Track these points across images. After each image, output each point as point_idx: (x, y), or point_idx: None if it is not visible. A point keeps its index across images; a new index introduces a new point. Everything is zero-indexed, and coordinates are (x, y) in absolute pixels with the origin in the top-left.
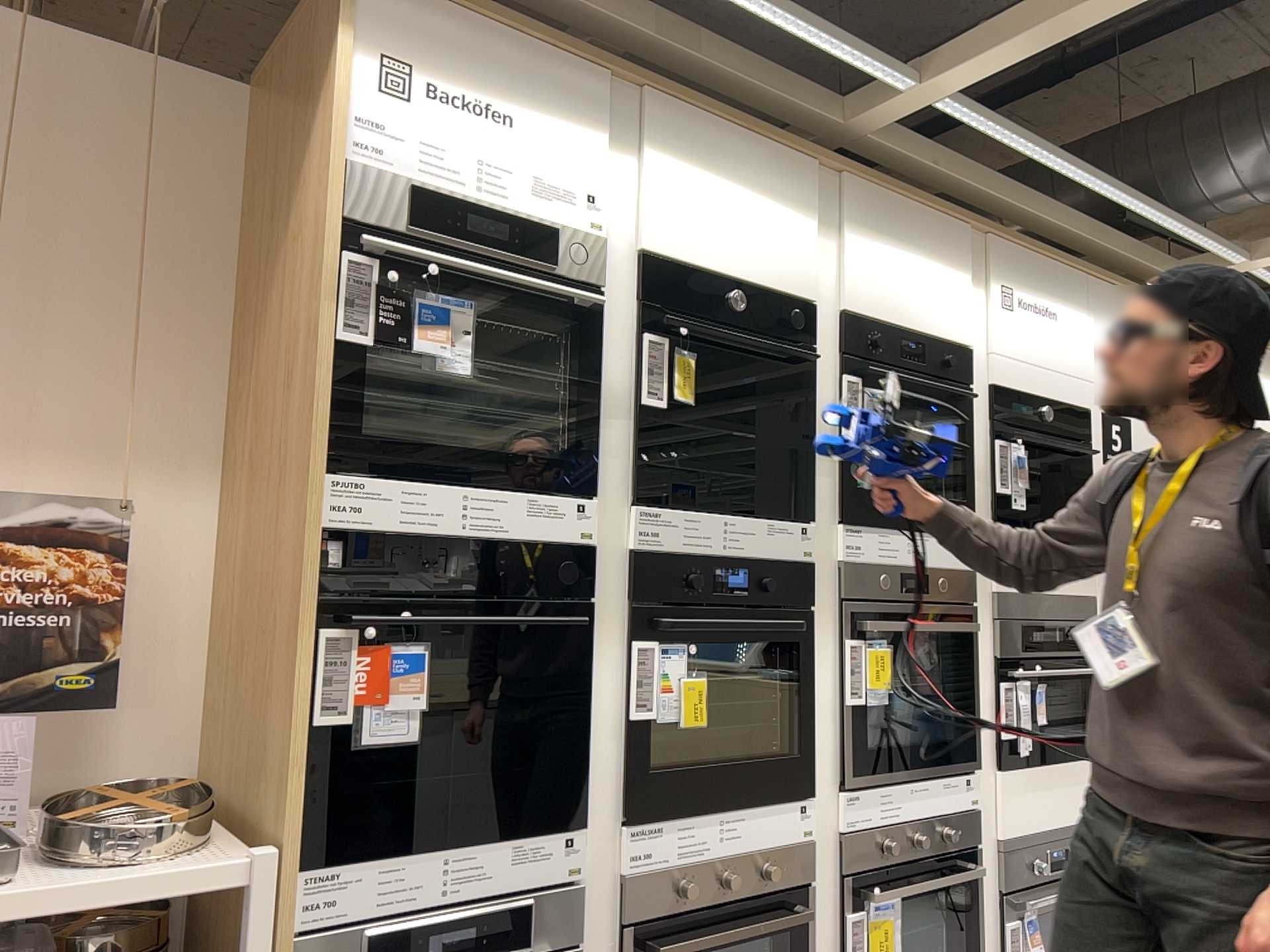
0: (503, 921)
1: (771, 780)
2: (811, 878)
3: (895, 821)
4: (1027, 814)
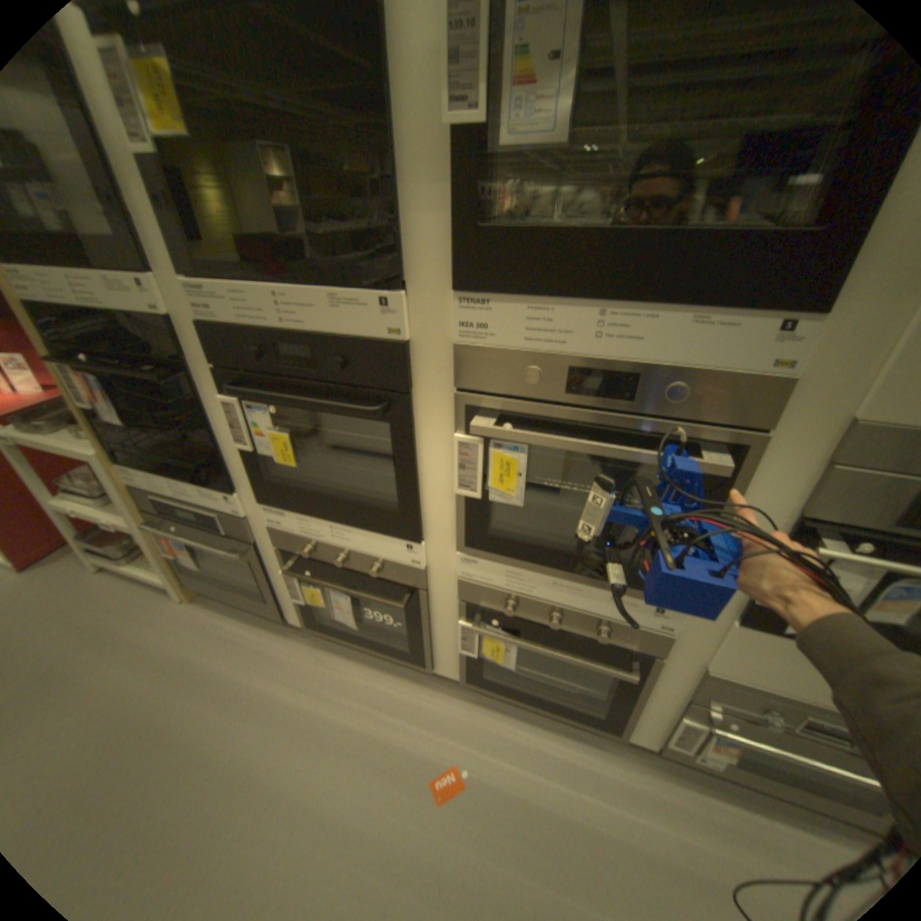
0: (206, 520)
1: (371, 520)
2: (422, 589)
3: (526, 596)
4: (783, 681)
